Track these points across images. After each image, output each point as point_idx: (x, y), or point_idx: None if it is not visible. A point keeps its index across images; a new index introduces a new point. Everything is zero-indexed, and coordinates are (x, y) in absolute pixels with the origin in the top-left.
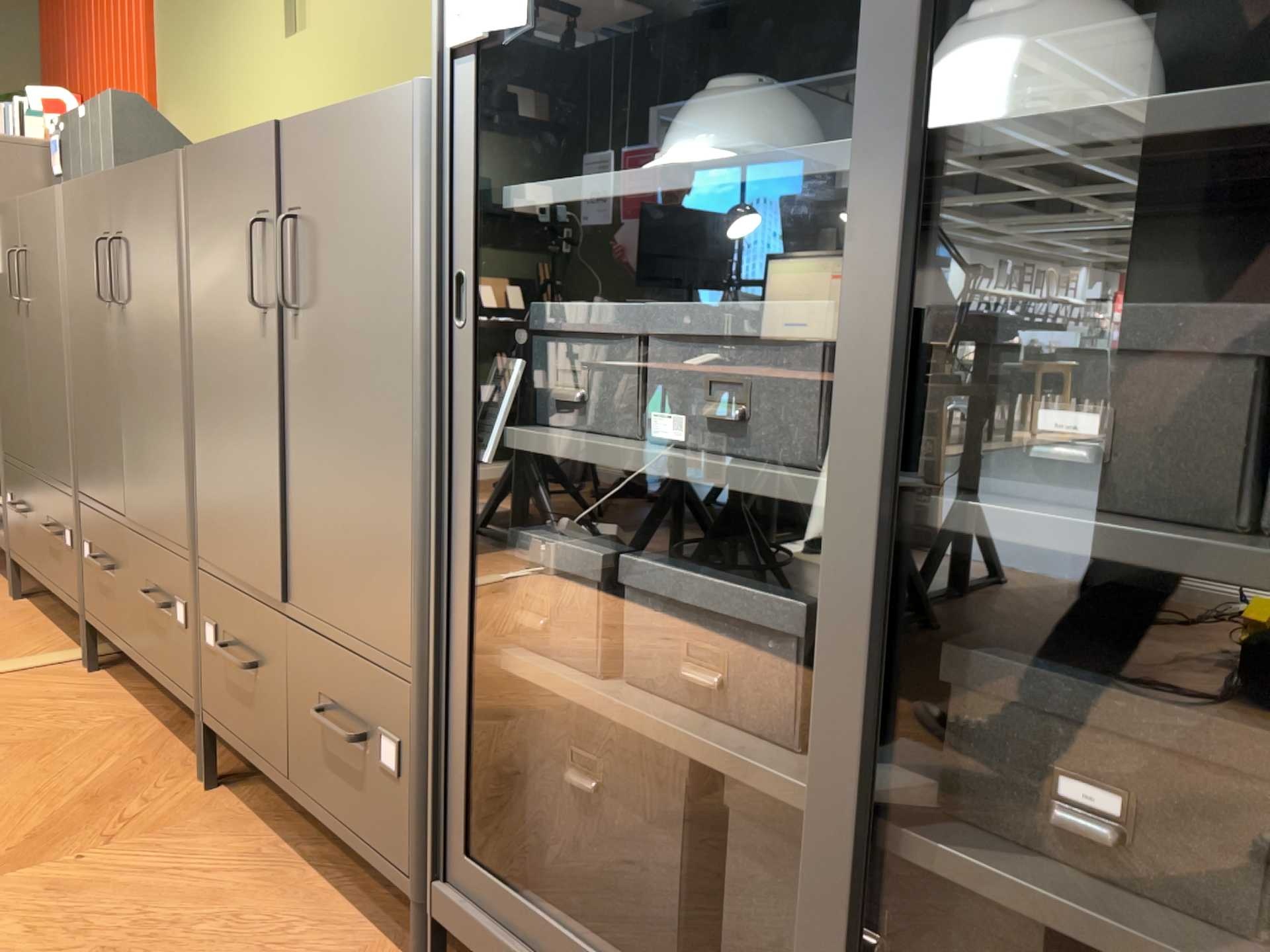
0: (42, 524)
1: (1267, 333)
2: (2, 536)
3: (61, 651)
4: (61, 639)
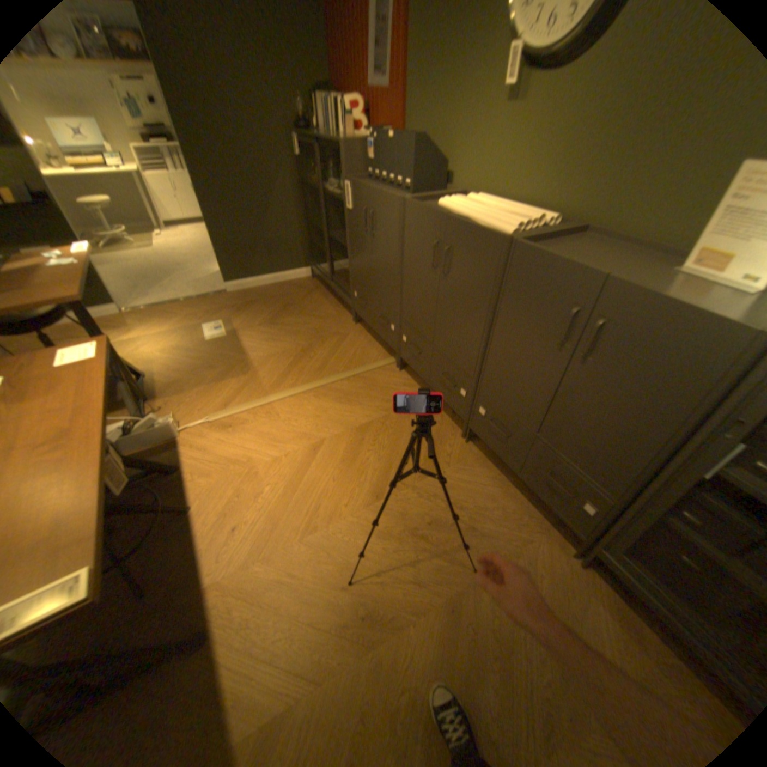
0: (376, 314)
1: None
2: (349, 301)
3: (385, 357)
4: (382, 350)
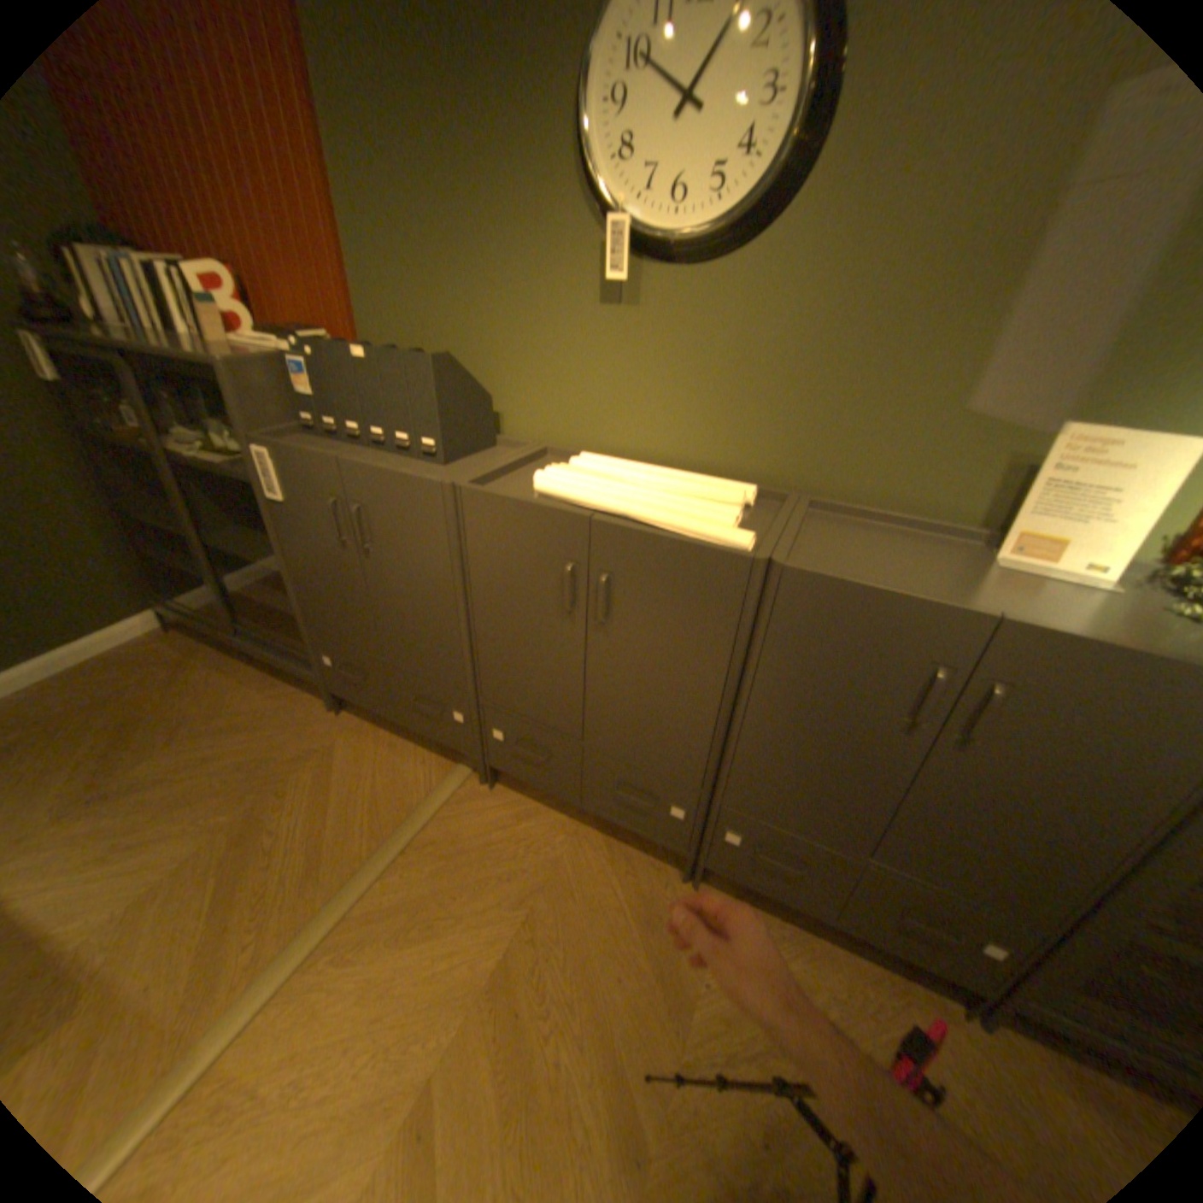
0: (400, 693)
1: None
2: (305, 673)
3: (443, 768)
4: (427, 755)
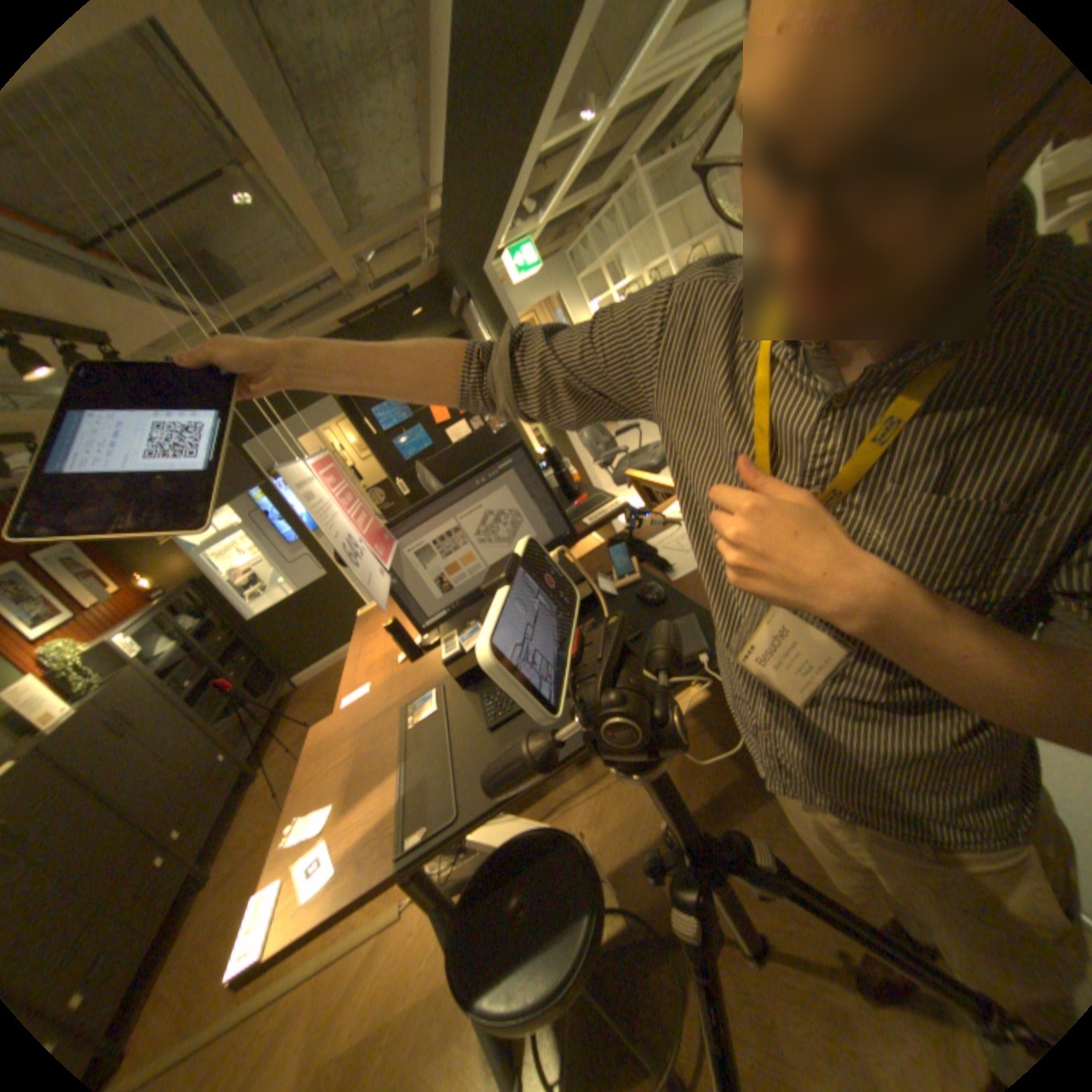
0: None
1: (205, 642)
2: None
3: None
4: None
